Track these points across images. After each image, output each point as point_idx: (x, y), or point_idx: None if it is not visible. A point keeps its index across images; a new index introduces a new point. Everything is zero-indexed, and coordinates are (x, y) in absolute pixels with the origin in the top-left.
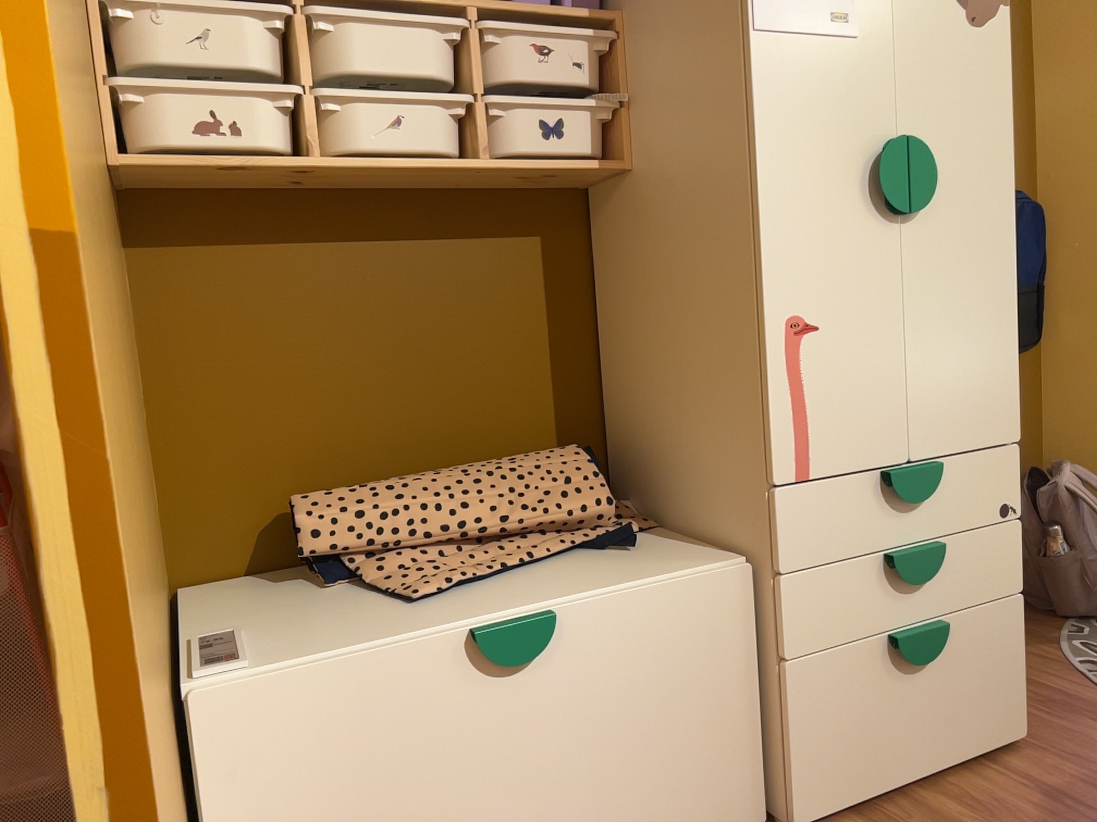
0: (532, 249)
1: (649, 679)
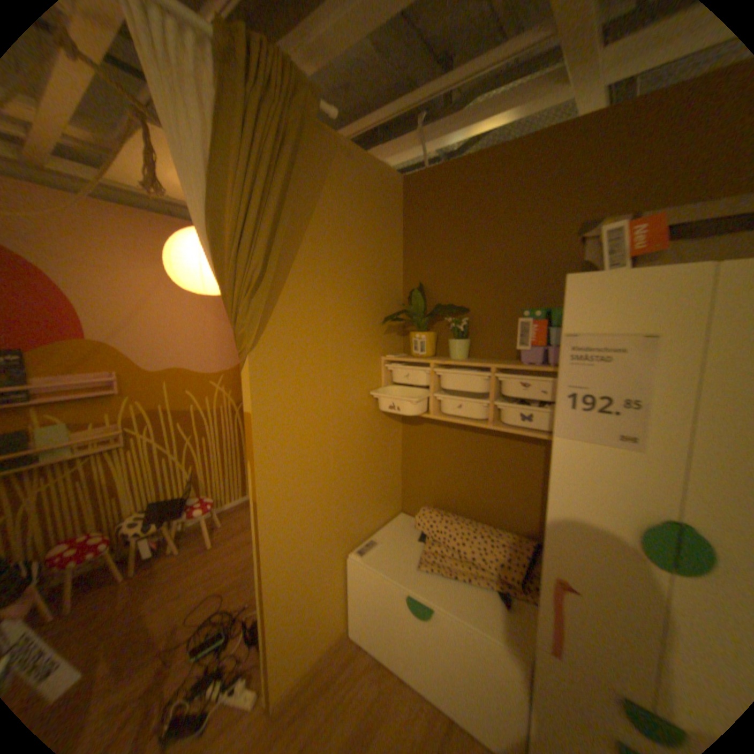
0: (538, 451)
1: (469, 663)
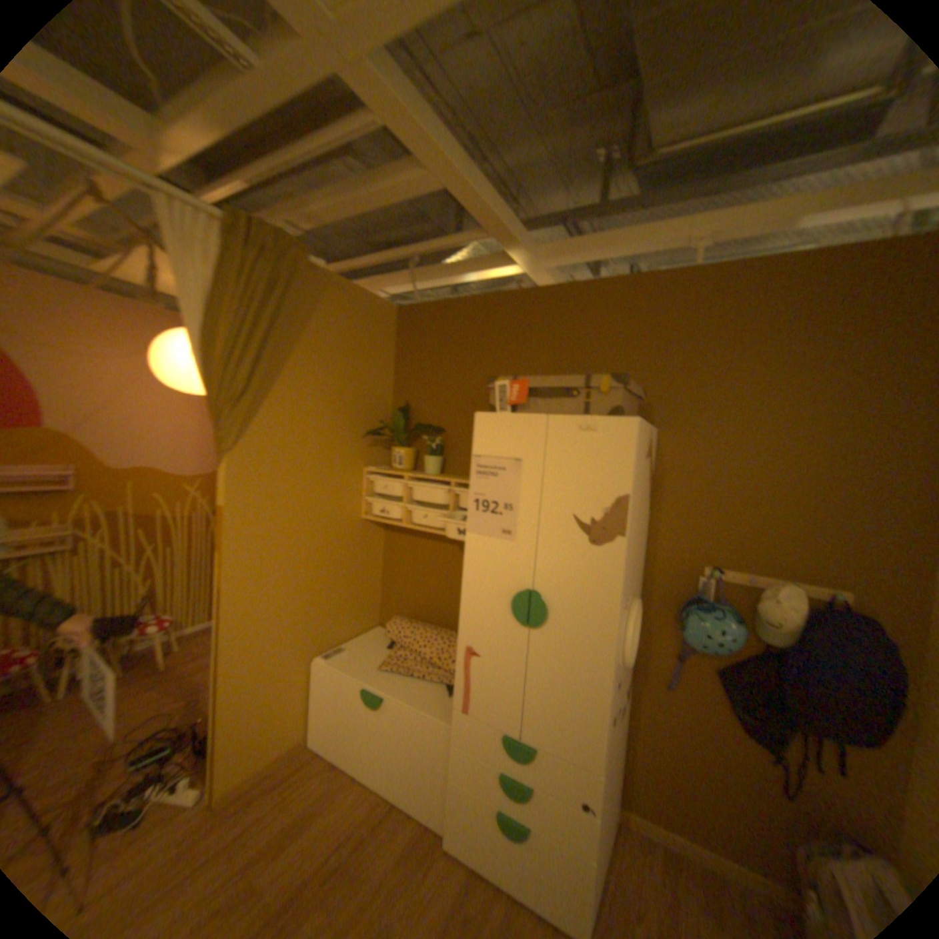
0: None
1: (409, 743)
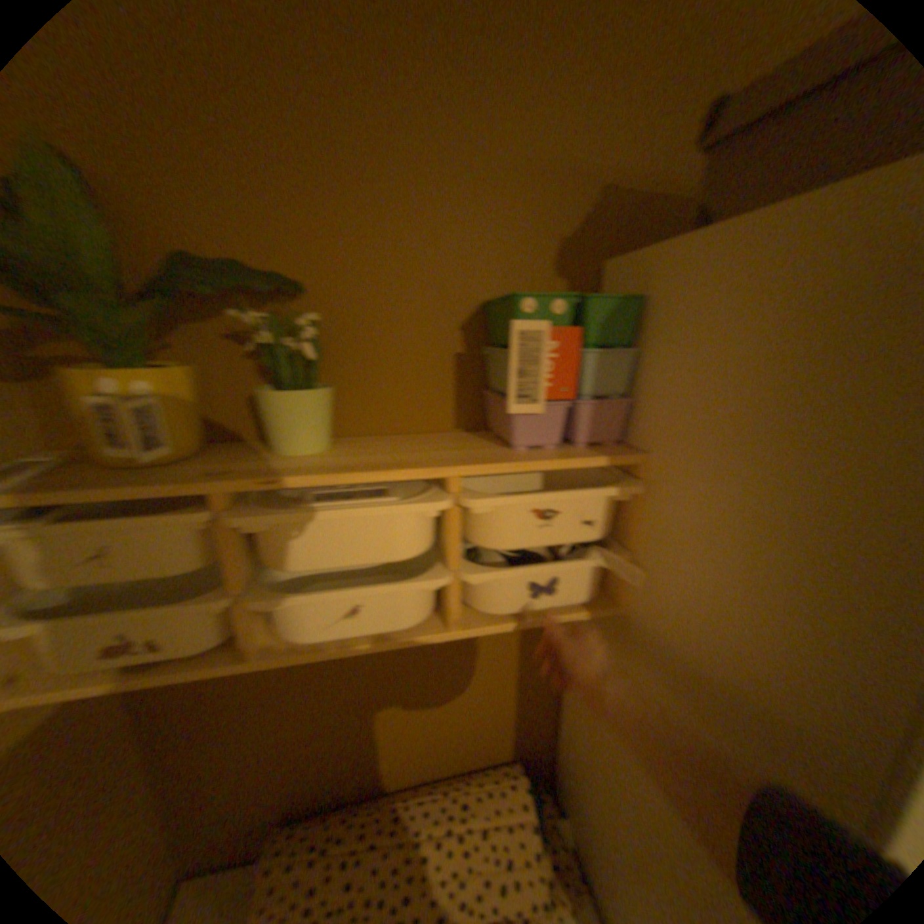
0: None
1: None
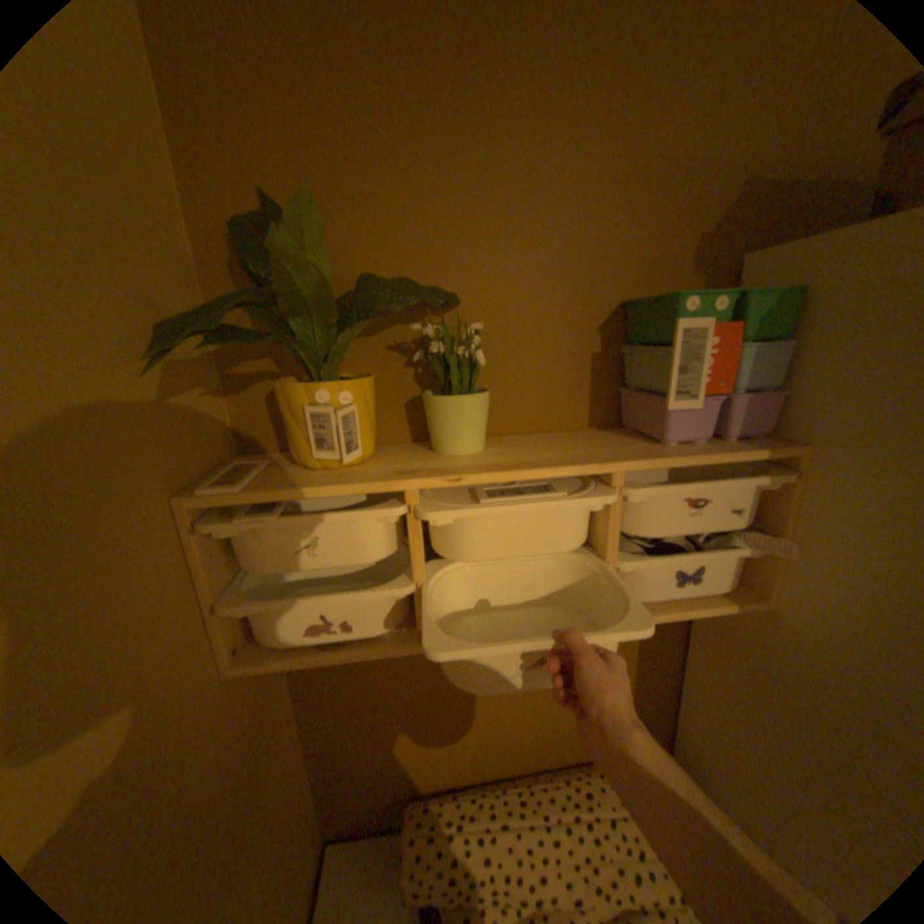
0: None
1: None
